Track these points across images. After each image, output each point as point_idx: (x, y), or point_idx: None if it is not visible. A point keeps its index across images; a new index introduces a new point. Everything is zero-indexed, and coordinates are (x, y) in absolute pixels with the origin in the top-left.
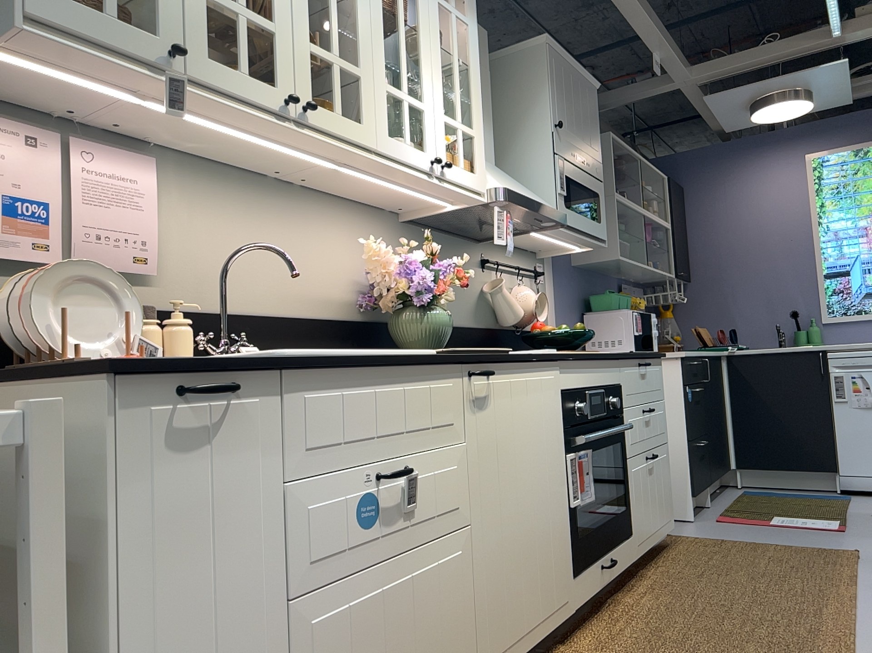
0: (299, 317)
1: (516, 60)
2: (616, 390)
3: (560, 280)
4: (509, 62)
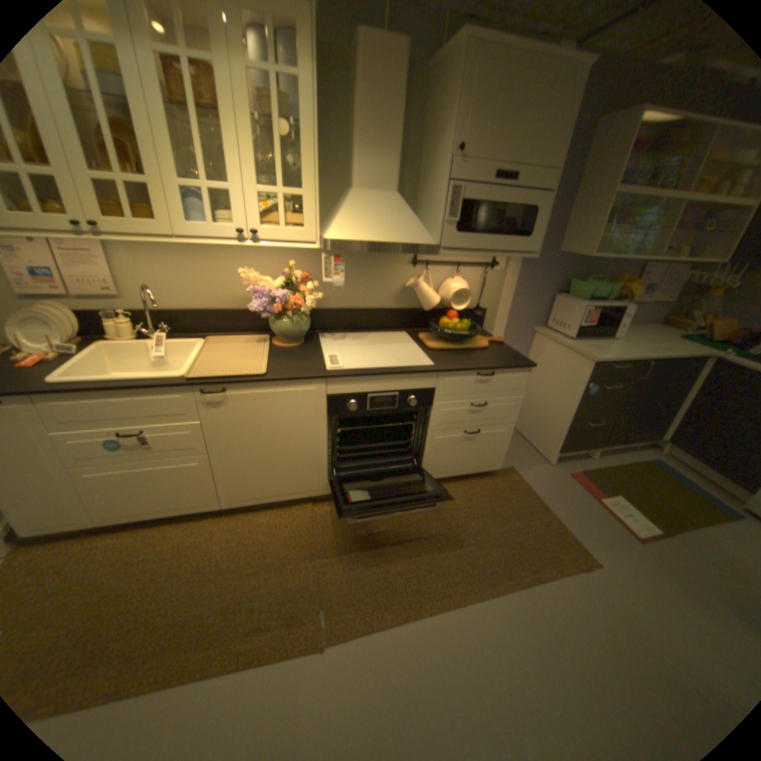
0: (220, 310)
1: (451, 60)
2: (423, 392)
3: (530, 266)
4: (447, 62)
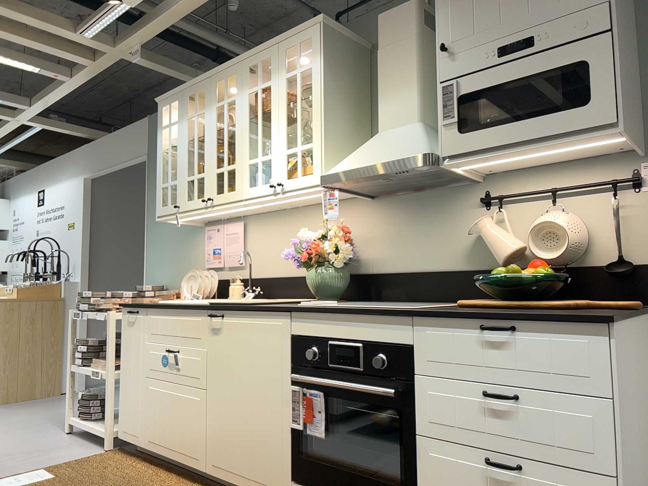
0: (296, 276)
1: None
2: (396, 350)
3: None
4: None
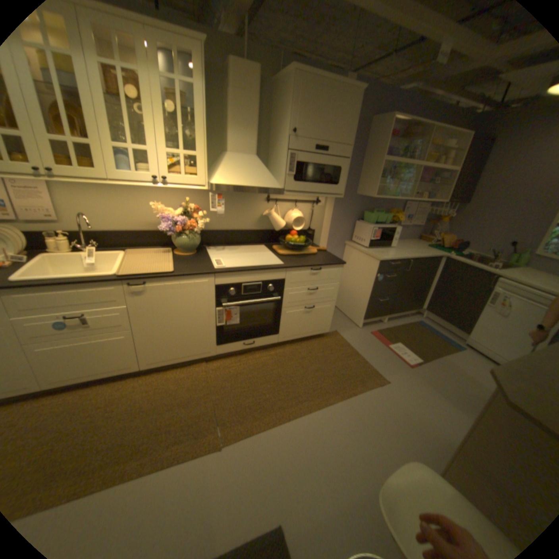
0: (134, 231)
1: (285, 79)
2: (278, 281)
3: (339, 203)
4: (284, 80)
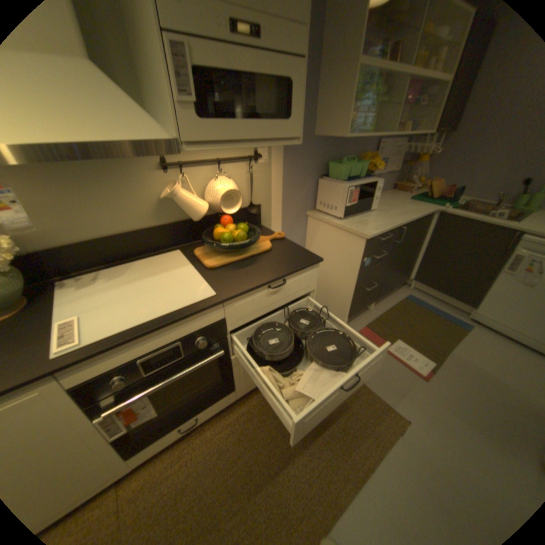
0: None
1: None
2: (212, 327)
3: (291, 153)
4: None
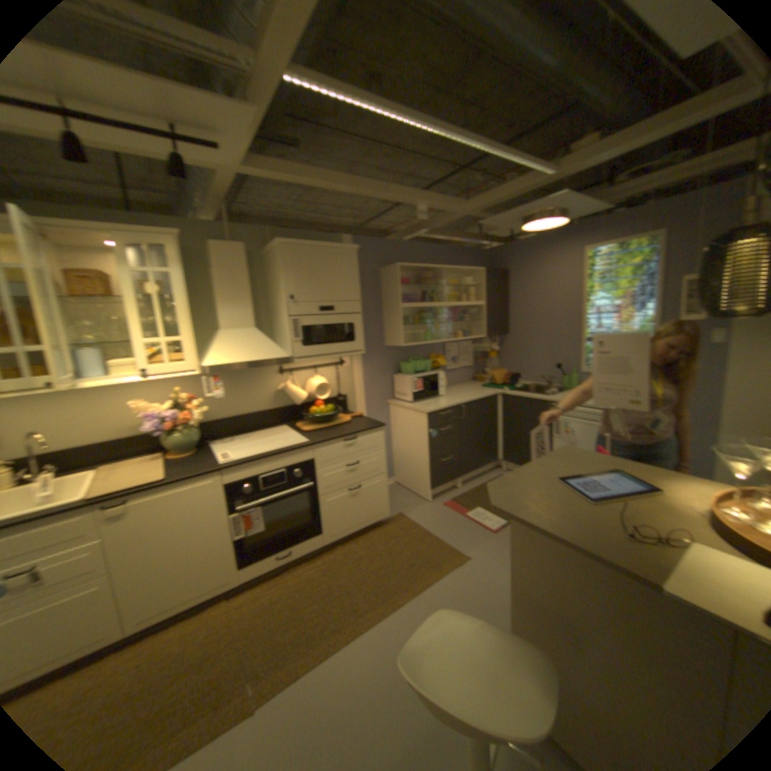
0: (105, 442)
1: (271, 251)
2: (304, 464)
3: (366, 359)
4: (269, 252)
